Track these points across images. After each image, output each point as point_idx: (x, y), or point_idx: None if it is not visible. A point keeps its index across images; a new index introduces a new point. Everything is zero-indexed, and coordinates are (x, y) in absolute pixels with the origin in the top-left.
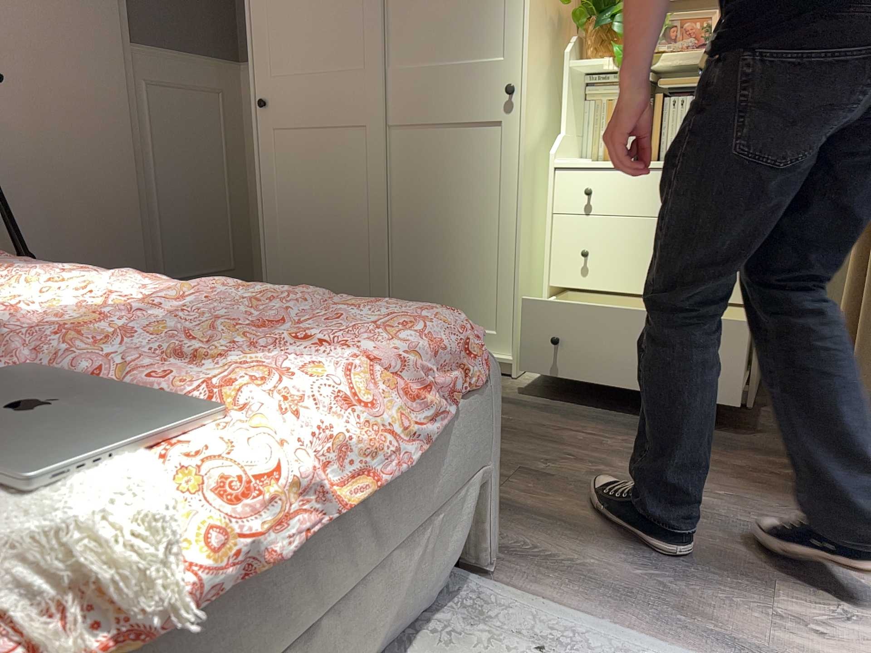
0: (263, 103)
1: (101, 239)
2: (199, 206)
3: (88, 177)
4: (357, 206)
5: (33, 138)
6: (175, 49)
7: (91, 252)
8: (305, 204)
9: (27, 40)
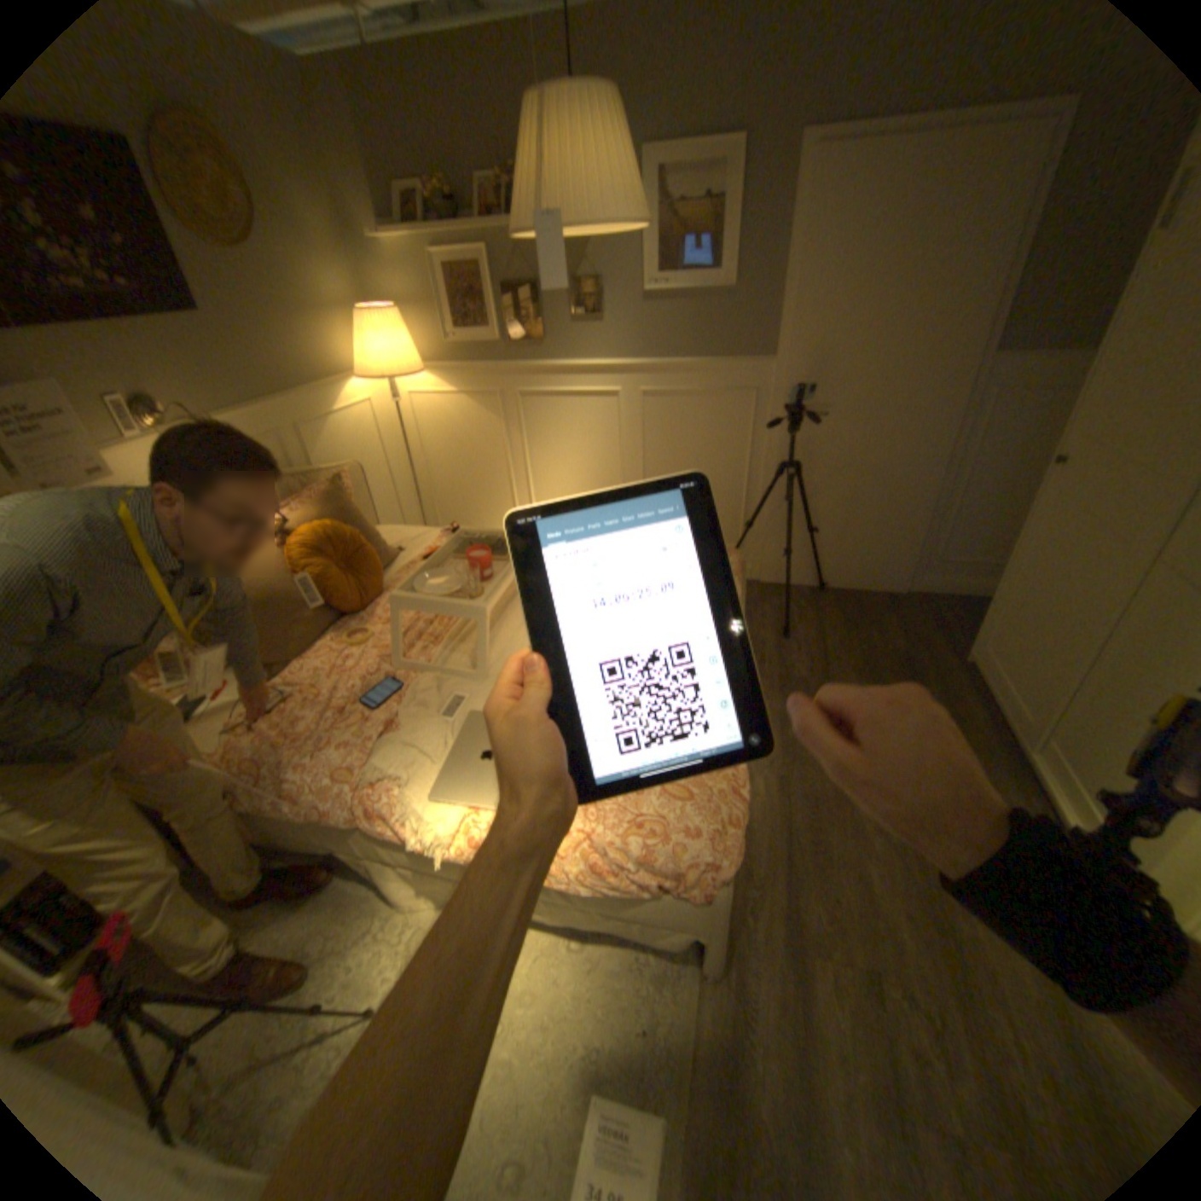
0: (1058, 458)
1: (882, 521)
2: (1008, 504)
3: (889, 475)
4: (1079, 616)
5: (852, 444)
6: (1052, 347)
7: (869, 529)
8: (1044, 577)
9: (874, 368)
